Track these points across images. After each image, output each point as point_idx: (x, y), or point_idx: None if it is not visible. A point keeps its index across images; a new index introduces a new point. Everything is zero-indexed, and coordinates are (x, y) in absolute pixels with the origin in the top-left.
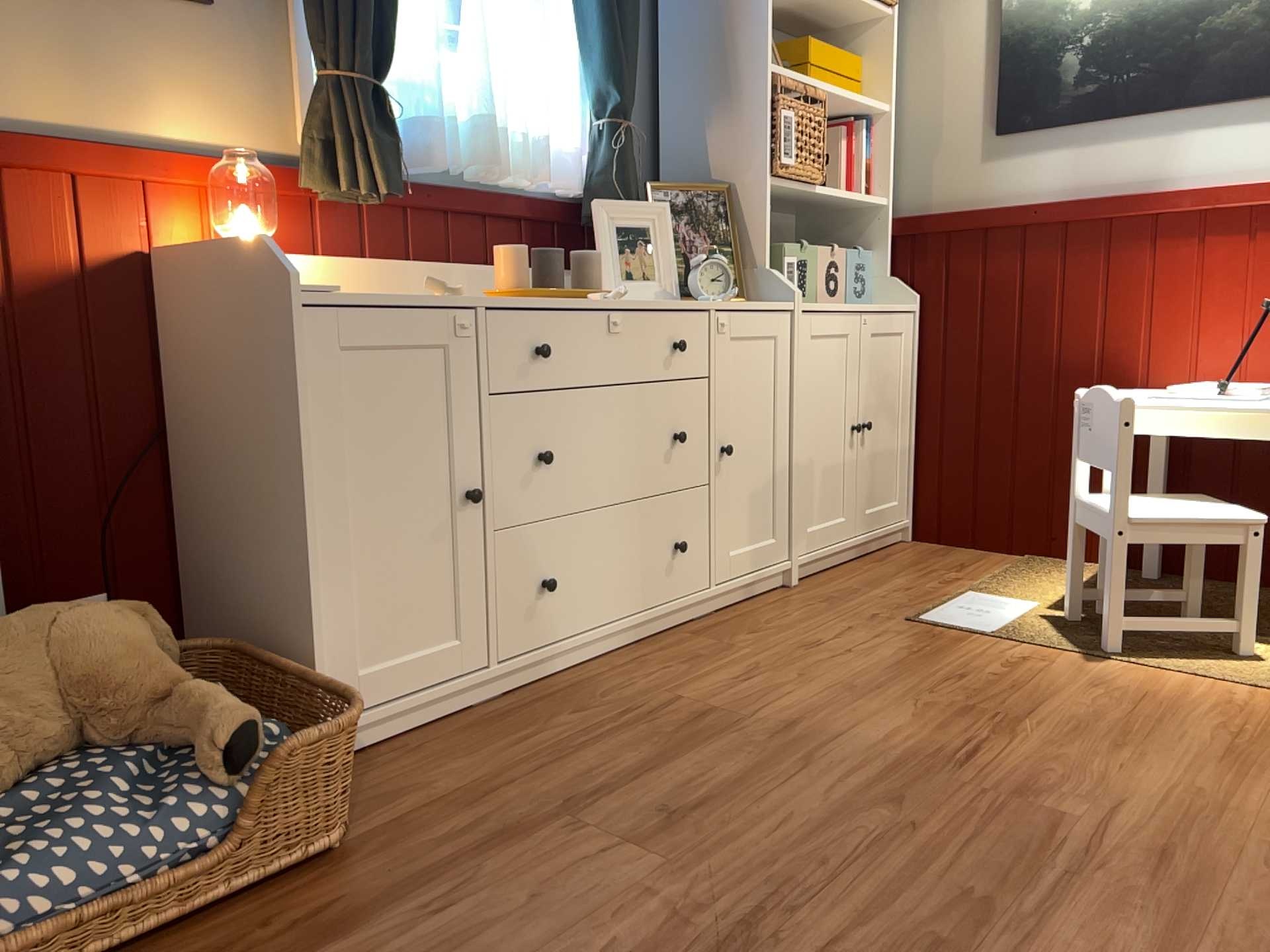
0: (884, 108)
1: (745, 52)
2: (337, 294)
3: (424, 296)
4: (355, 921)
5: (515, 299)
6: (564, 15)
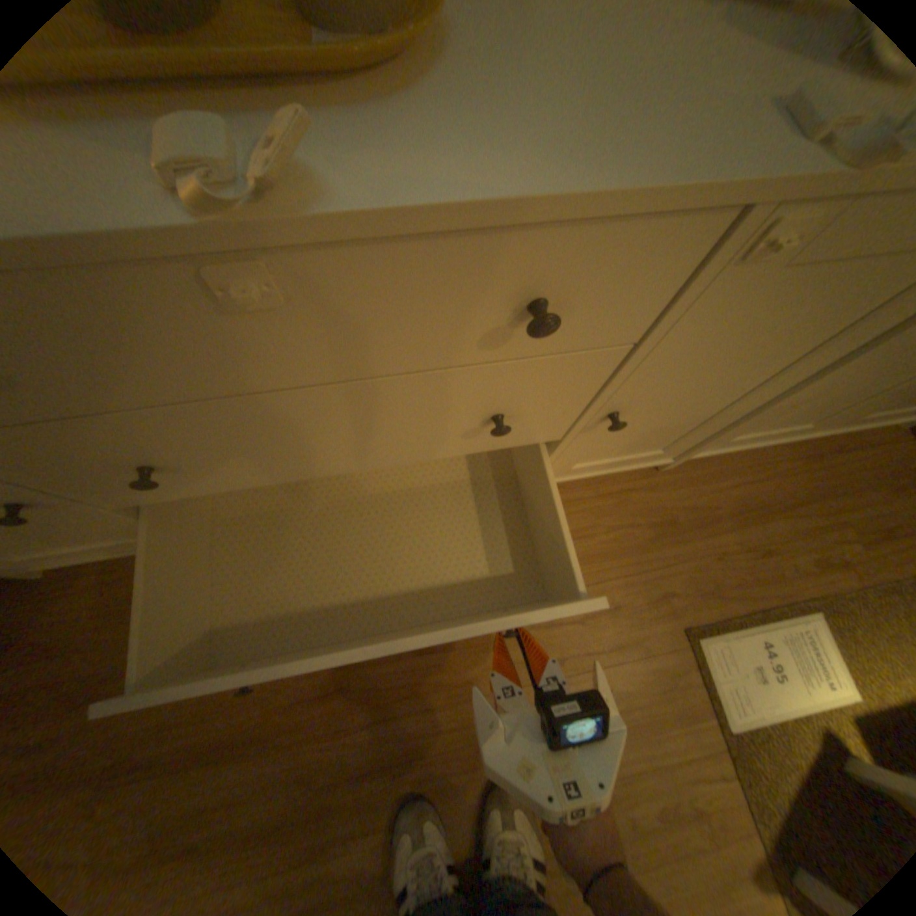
0: None
1: None
2: None
3: None
4: None
5: None
6: None
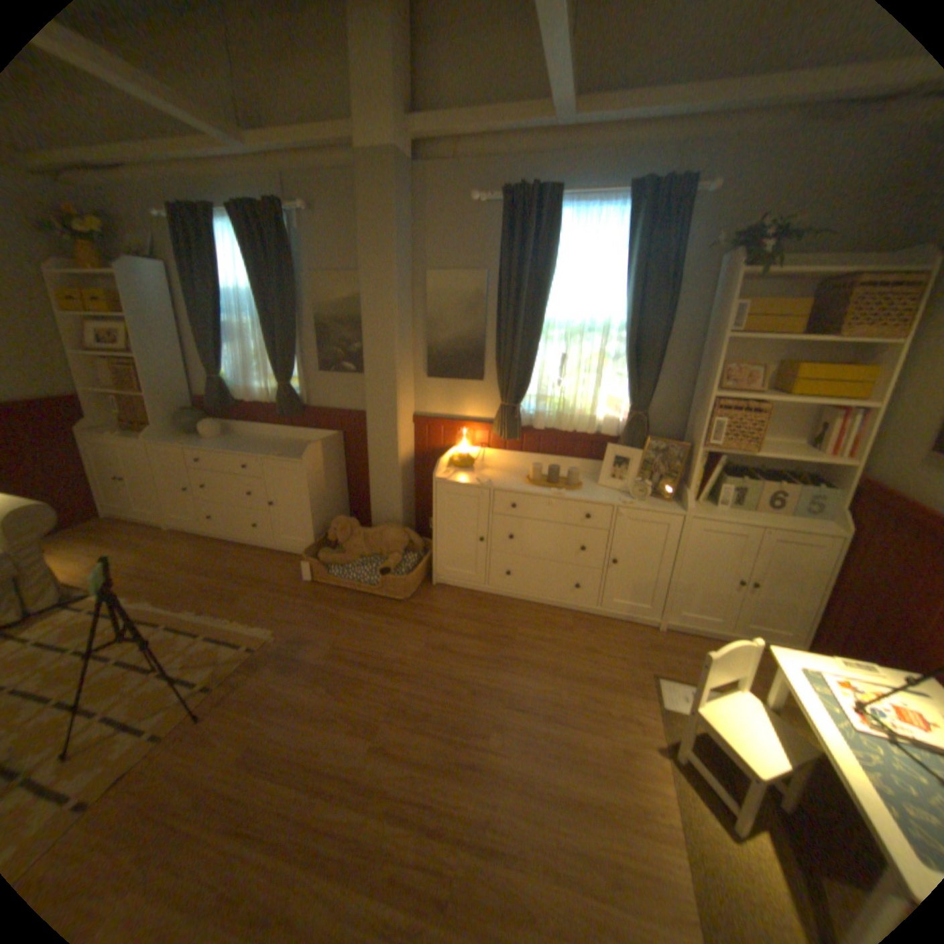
0: (872, 406)
1: (710, 384)
2: (453, 478)
3: (482, 482)
4: (382, 615)
5: (518, 486)
6: (621, 365)
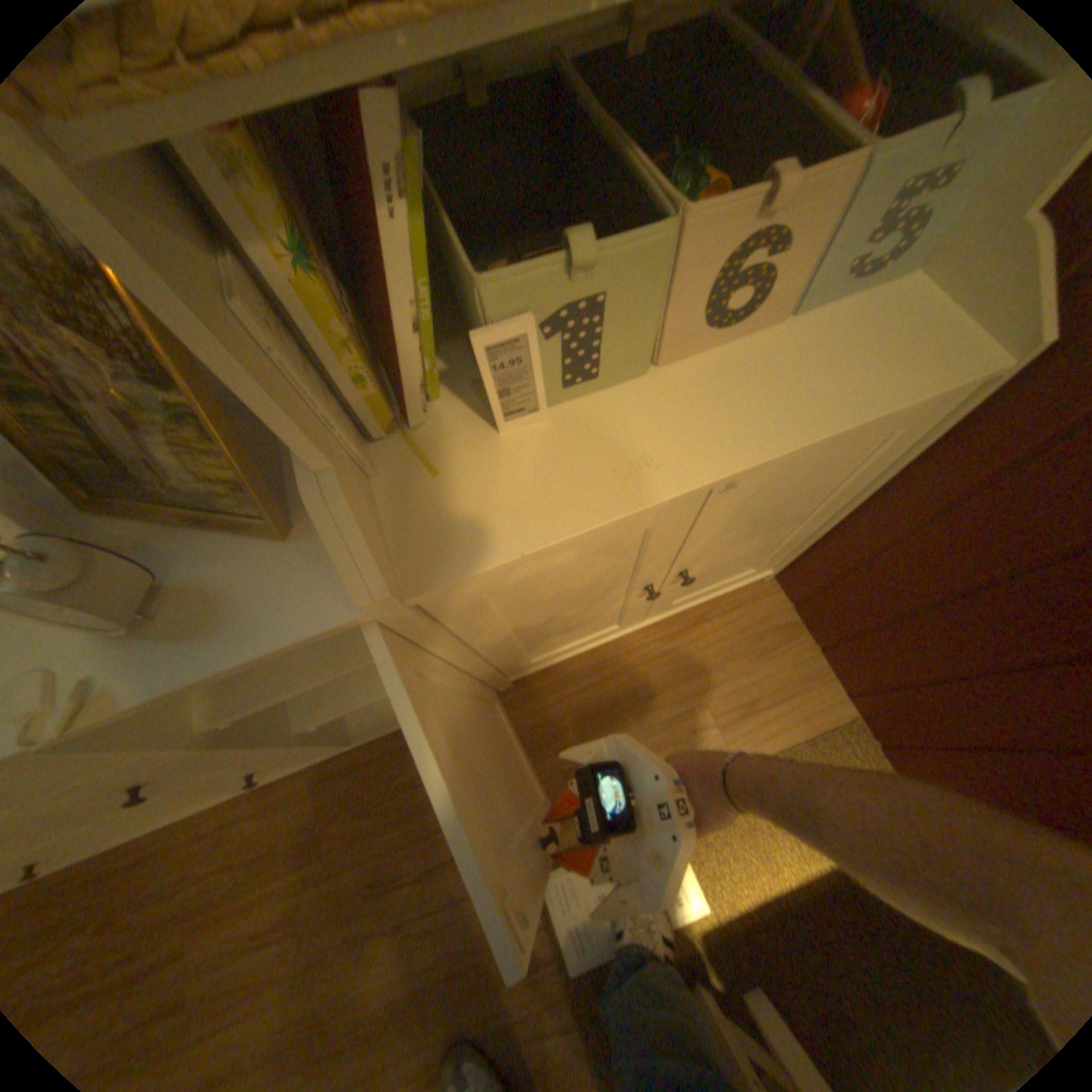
0: None
1: None
2: None
3: None
4: None
5: None
6: None
